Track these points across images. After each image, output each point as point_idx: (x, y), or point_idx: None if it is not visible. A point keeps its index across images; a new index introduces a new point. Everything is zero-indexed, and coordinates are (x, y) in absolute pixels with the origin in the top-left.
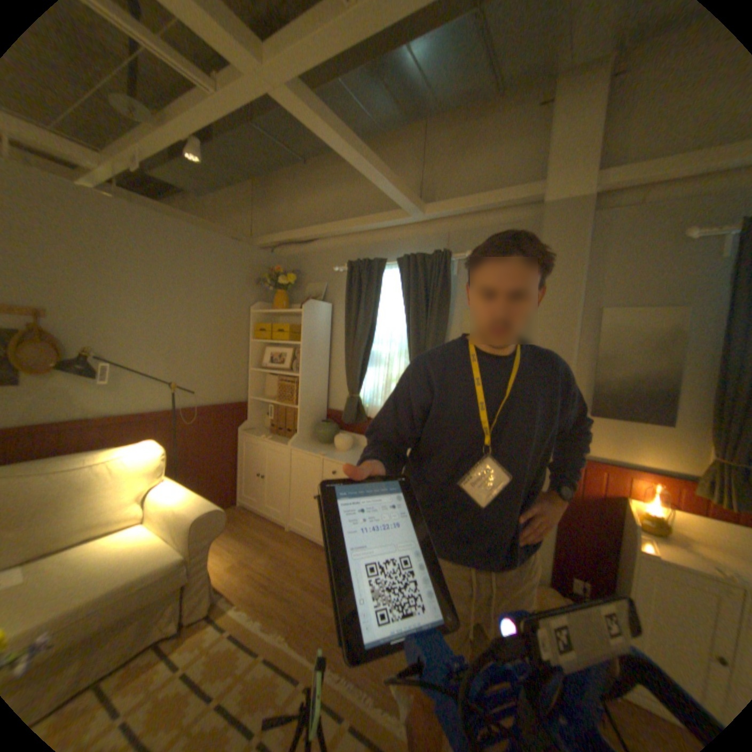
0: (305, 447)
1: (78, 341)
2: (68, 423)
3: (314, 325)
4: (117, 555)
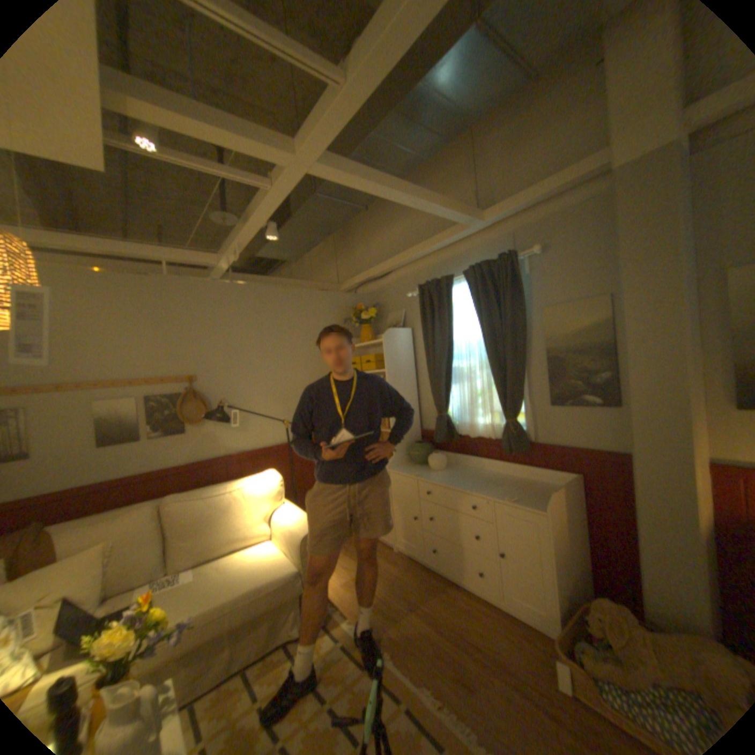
0: (402, 469)
1: (217, 395)
2: (217, 458)
3: (396, 350)
4: (251, 564)
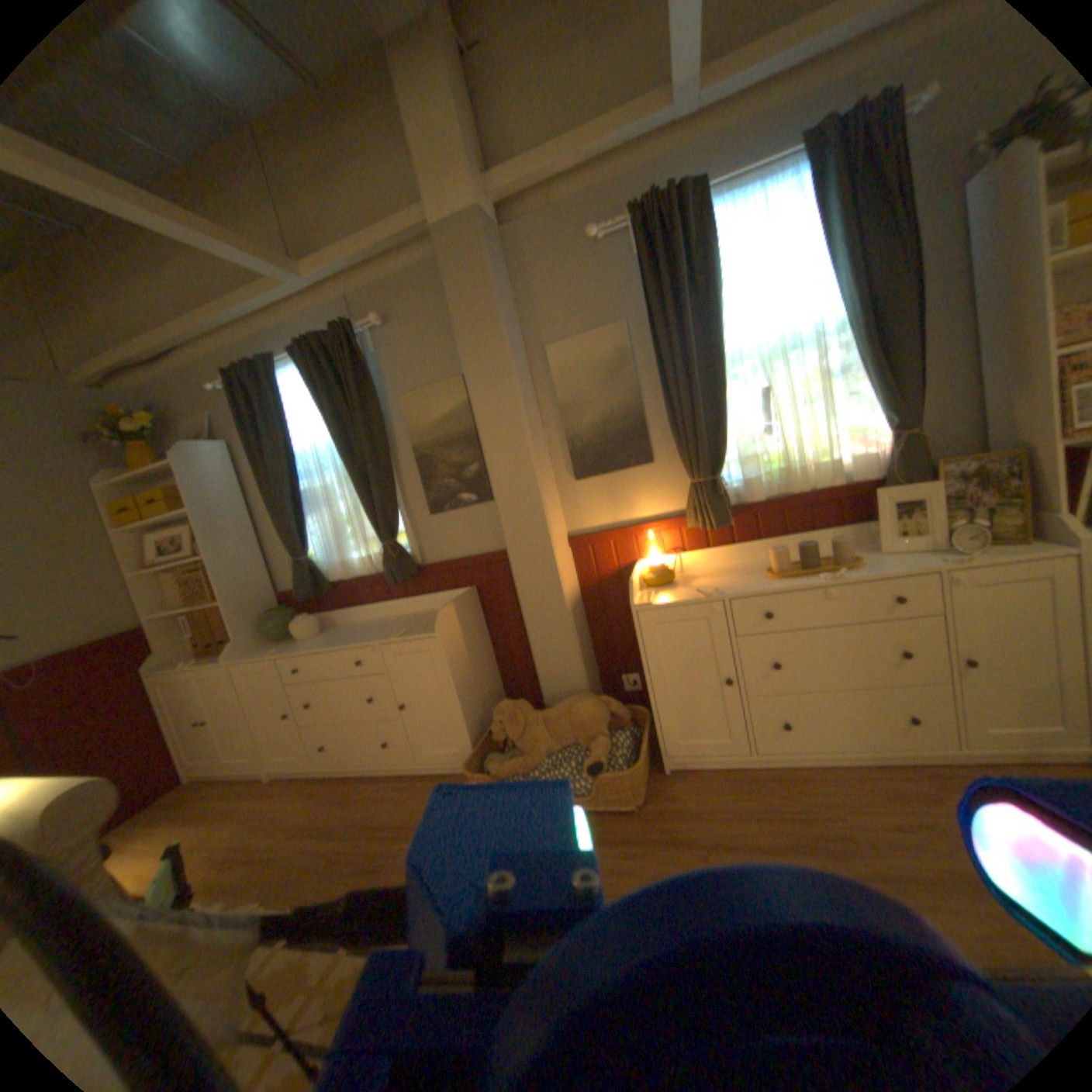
0: (249, 654)
1: None
2: None
3: (202, 476)
4: None
